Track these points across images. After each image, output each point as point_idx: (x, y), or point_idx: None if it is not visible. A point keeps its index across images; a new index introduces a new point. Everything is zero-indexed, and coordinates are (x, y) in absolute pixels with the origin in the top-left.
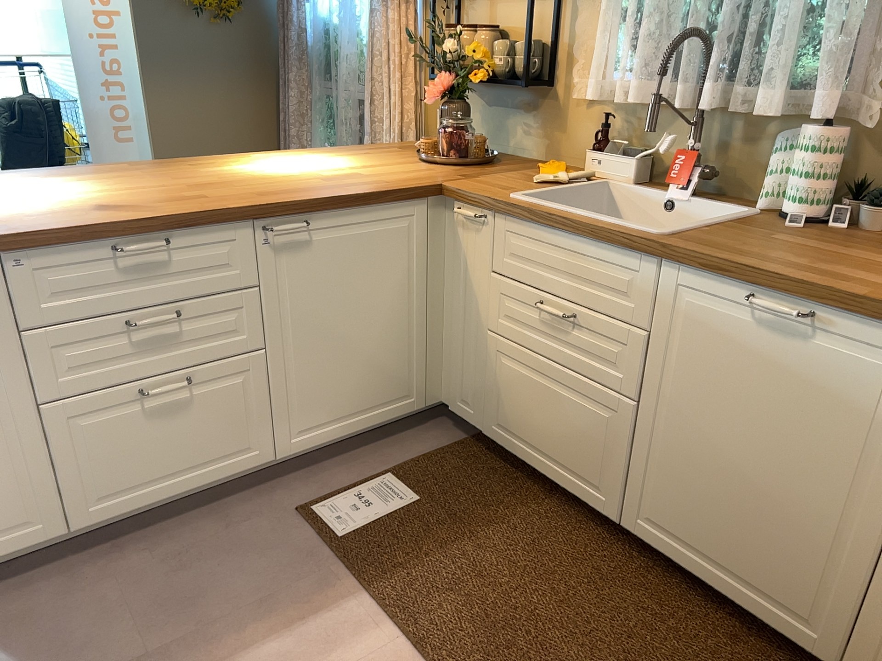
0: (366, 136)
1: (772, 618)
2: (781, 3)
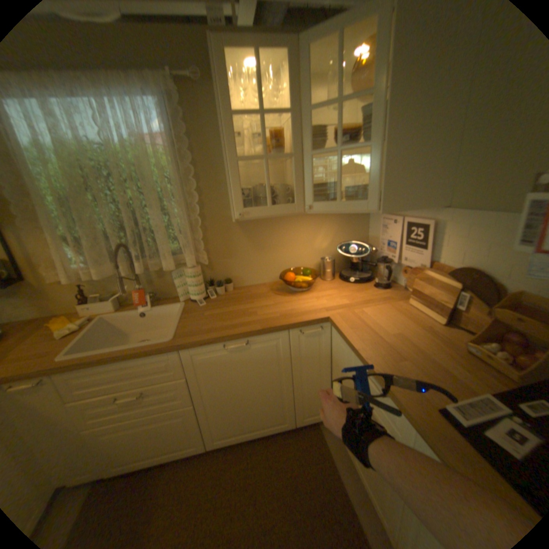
0: None
1: (273, 432)
2: (151, 225)
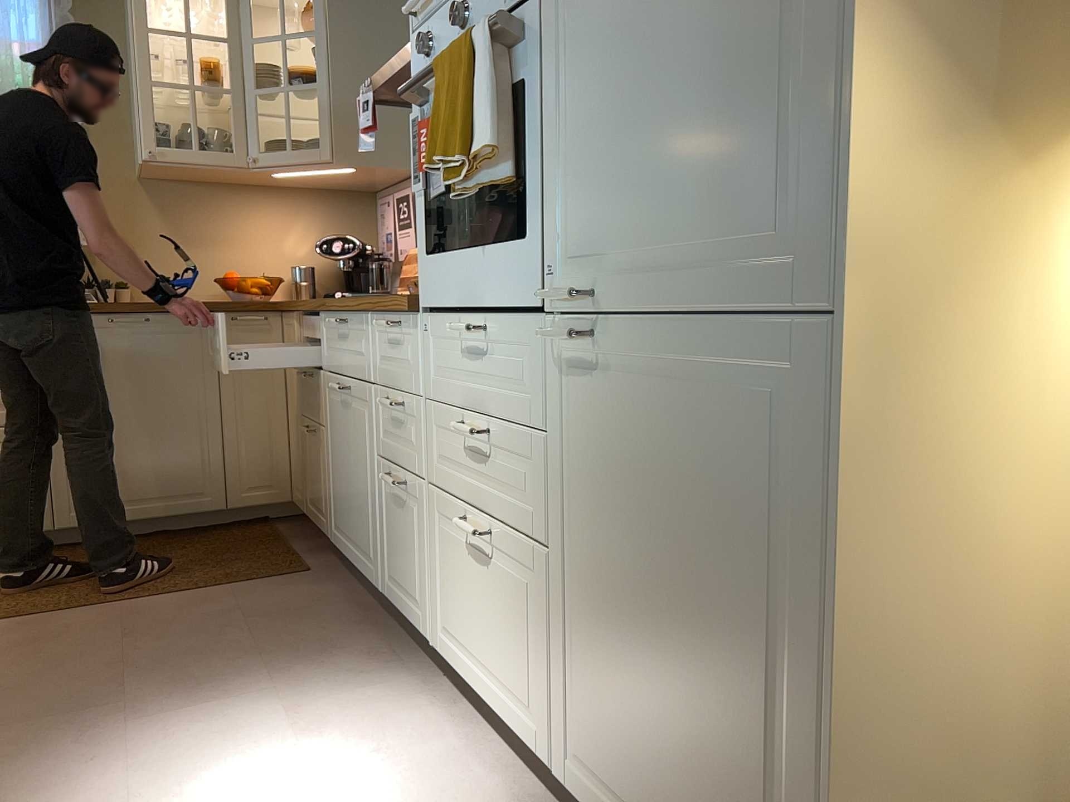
0: None
1: (185, 507)
2: None
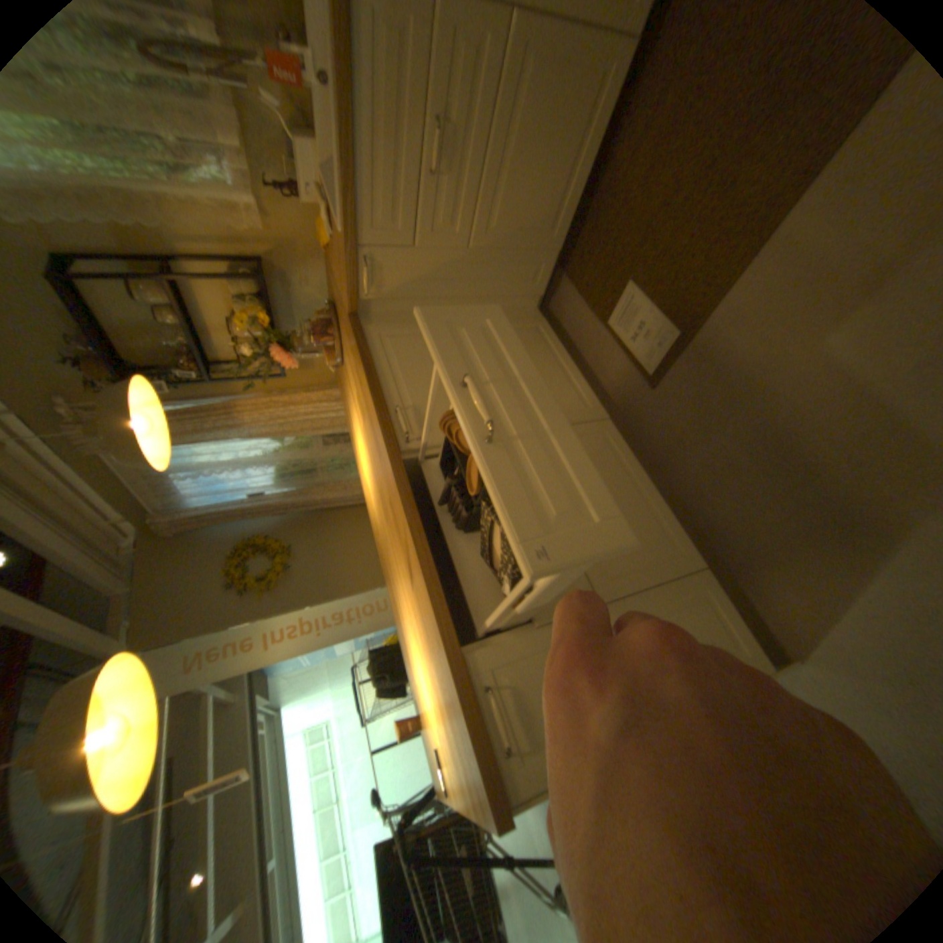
0: (347, 430)
1: None
2: None
